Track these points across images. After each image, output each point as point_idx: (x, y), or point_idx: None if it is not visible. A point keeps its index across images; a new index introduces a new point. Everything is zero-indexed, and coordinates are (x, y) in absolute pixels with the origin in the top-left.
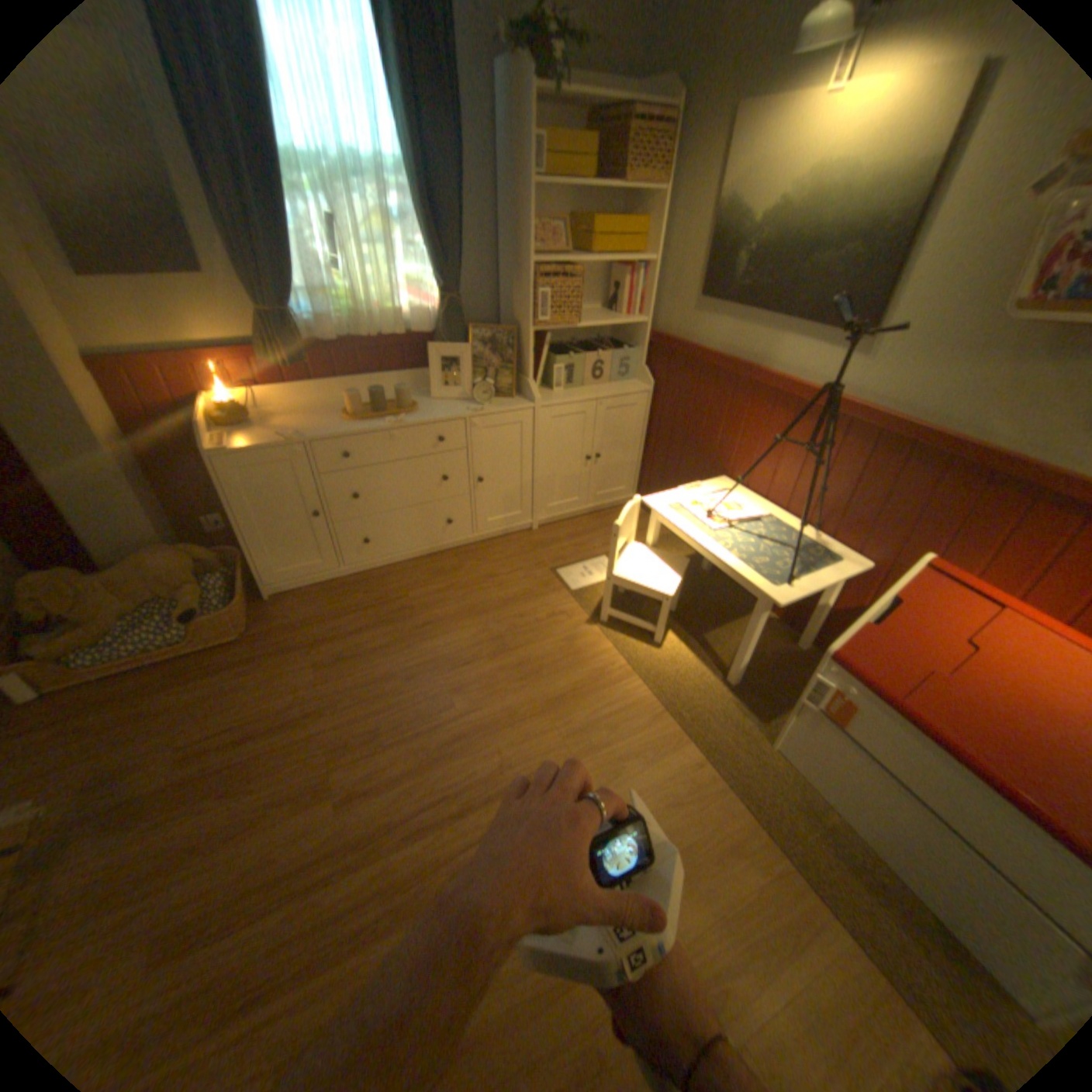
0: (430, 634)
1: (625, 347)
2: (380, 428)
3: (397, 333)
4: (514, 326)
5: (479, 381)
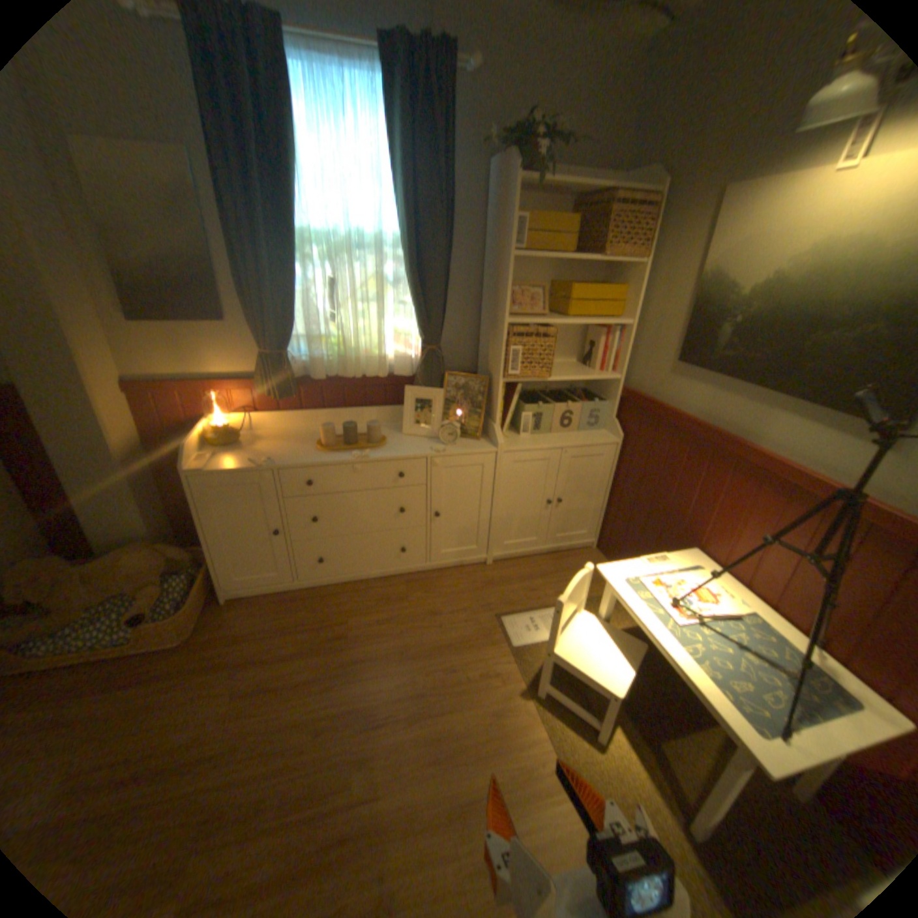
0: (356, 676)
1: (598, 398)
2: (345, 460)
3: (380, 375)
4: (488, 375)
5: (447, 423)
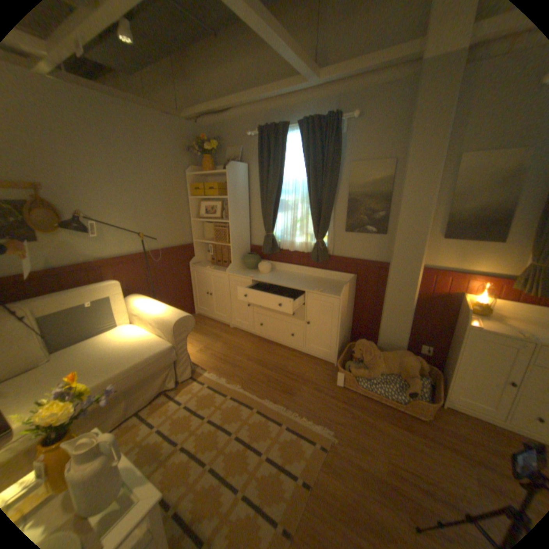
0: None
1: None
2: None
3: None
4: None
5: None
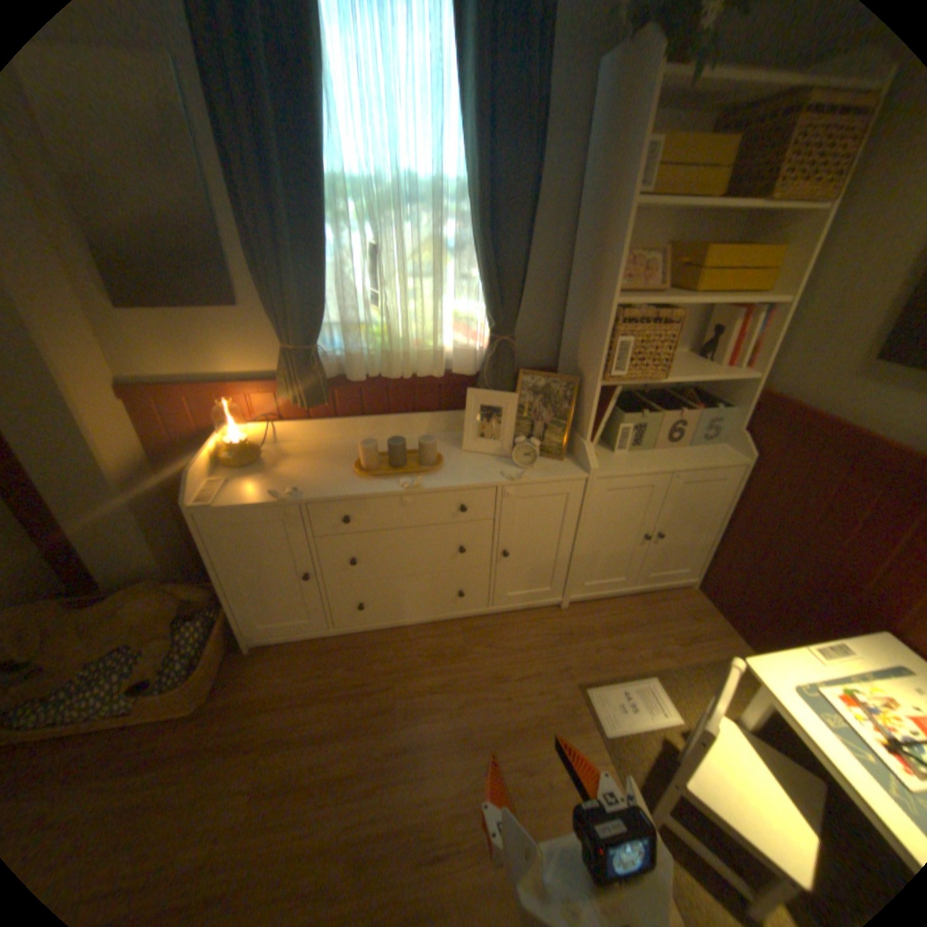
0: (406, 772)
1: (718, 401)
2: (391, 490)
3: (435, 374)
4: (577, 372)
5: (523, 439)
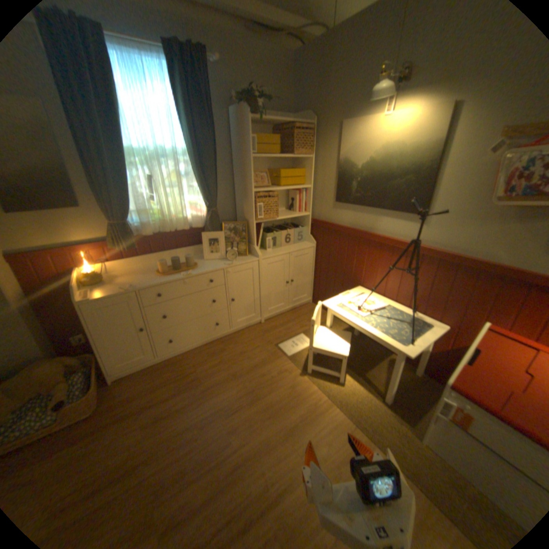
0: (212, 394)
1: (299, 226)
2: (178, 278)
3: (185, 228)
4: (245, 220)
5: (229, 248)
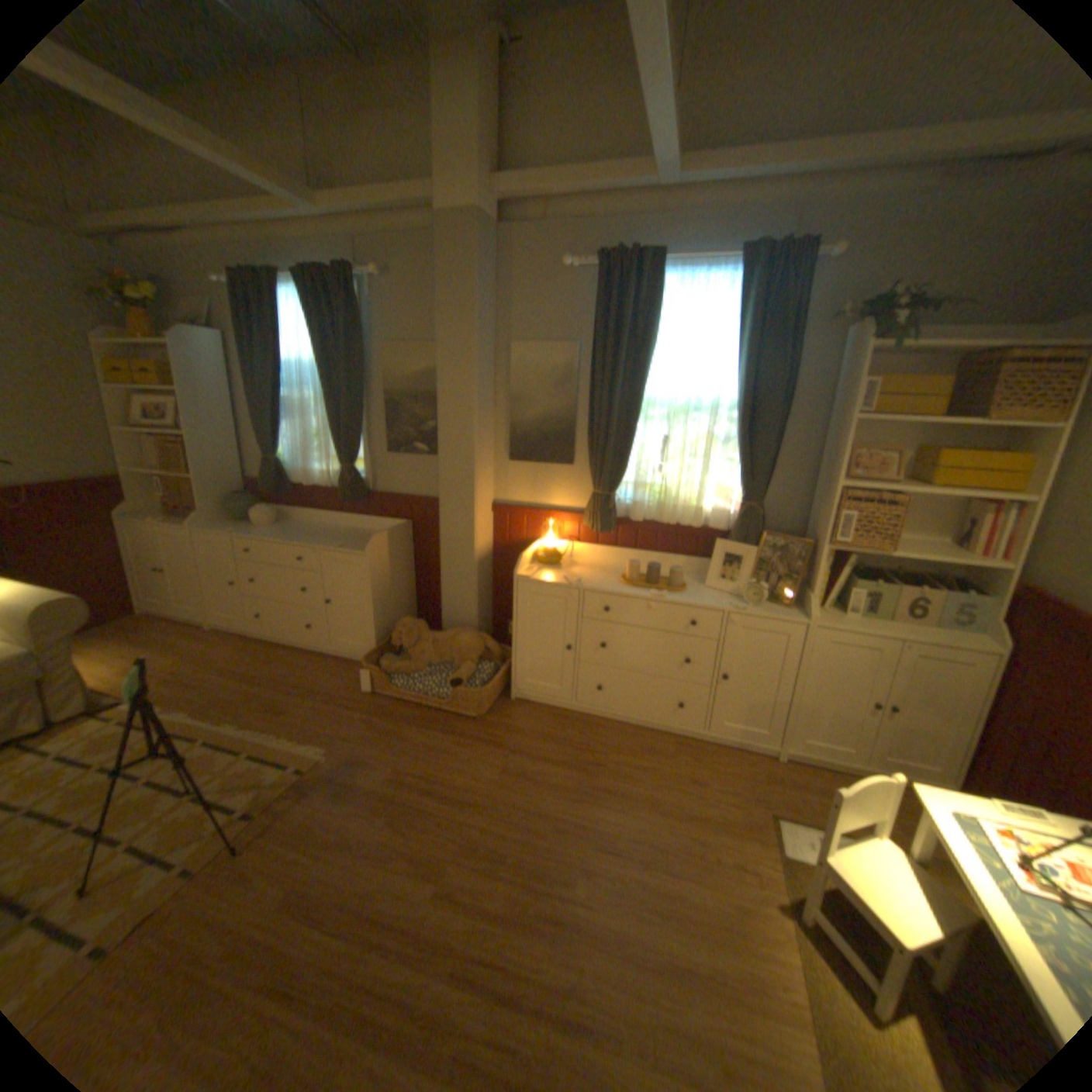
0: (604, 804)
1: (981, 592)
2: (642, 596)
3: (693, 525)
4: (815, 540)
5: (753, 582)
